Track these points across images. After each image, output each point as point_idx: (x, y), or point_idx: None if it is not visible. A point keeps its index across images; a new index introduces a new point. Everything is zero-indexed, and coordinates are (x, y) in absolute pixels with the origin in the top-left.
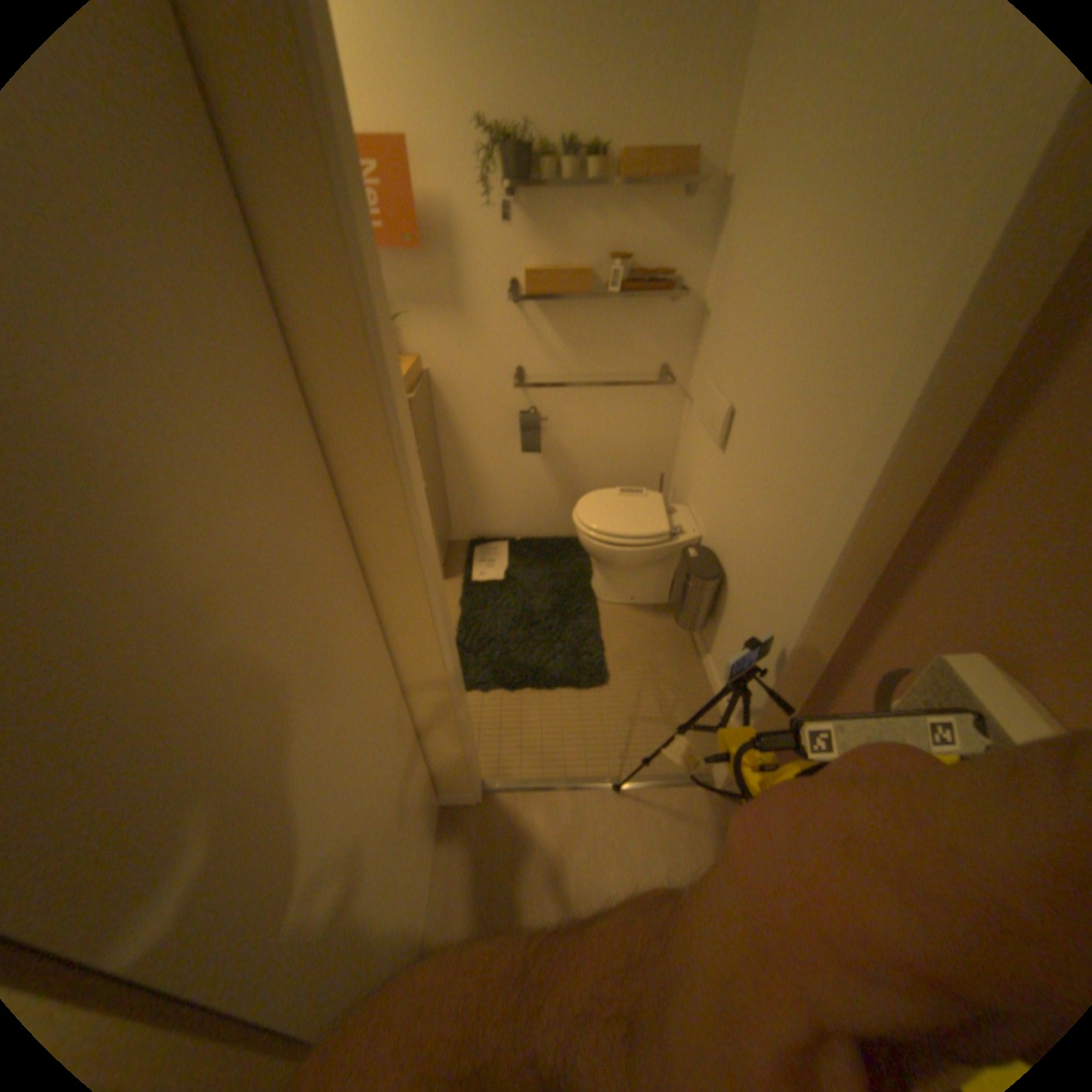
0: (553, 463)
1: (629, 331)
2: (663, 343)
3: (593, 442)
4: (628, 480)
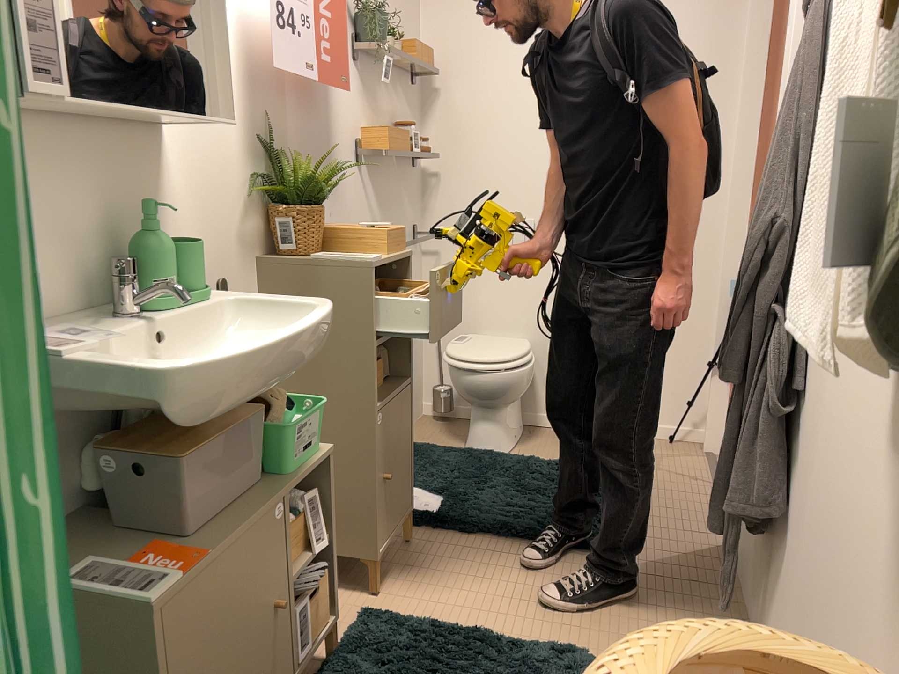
0: None
1: (399, 190)
2: (411, 202)
3: None
4: None
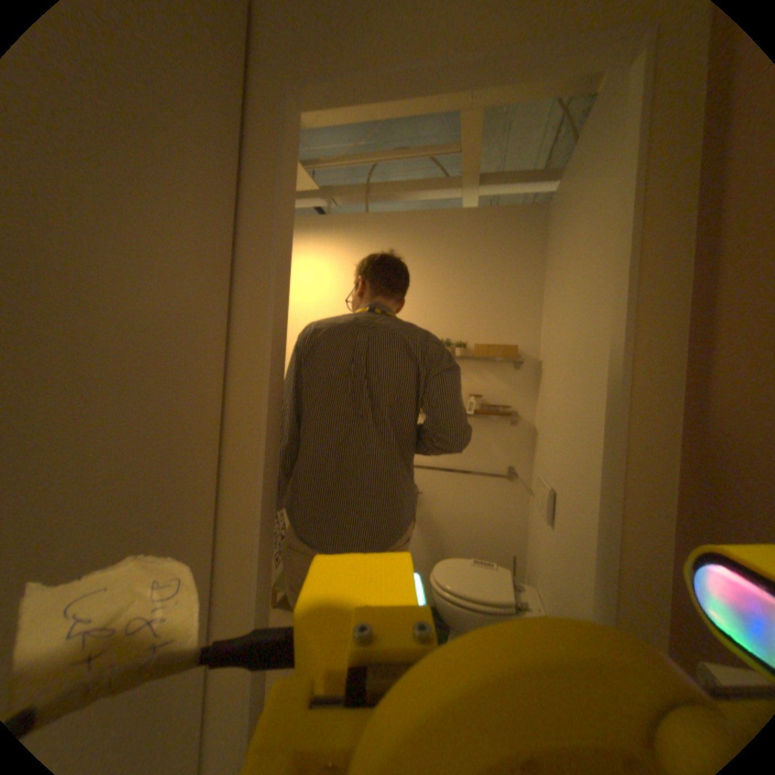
0: (422, 527)
1: (479, 436)
2: (504, 447)
3: (454, 514)
4: (483, 553)
